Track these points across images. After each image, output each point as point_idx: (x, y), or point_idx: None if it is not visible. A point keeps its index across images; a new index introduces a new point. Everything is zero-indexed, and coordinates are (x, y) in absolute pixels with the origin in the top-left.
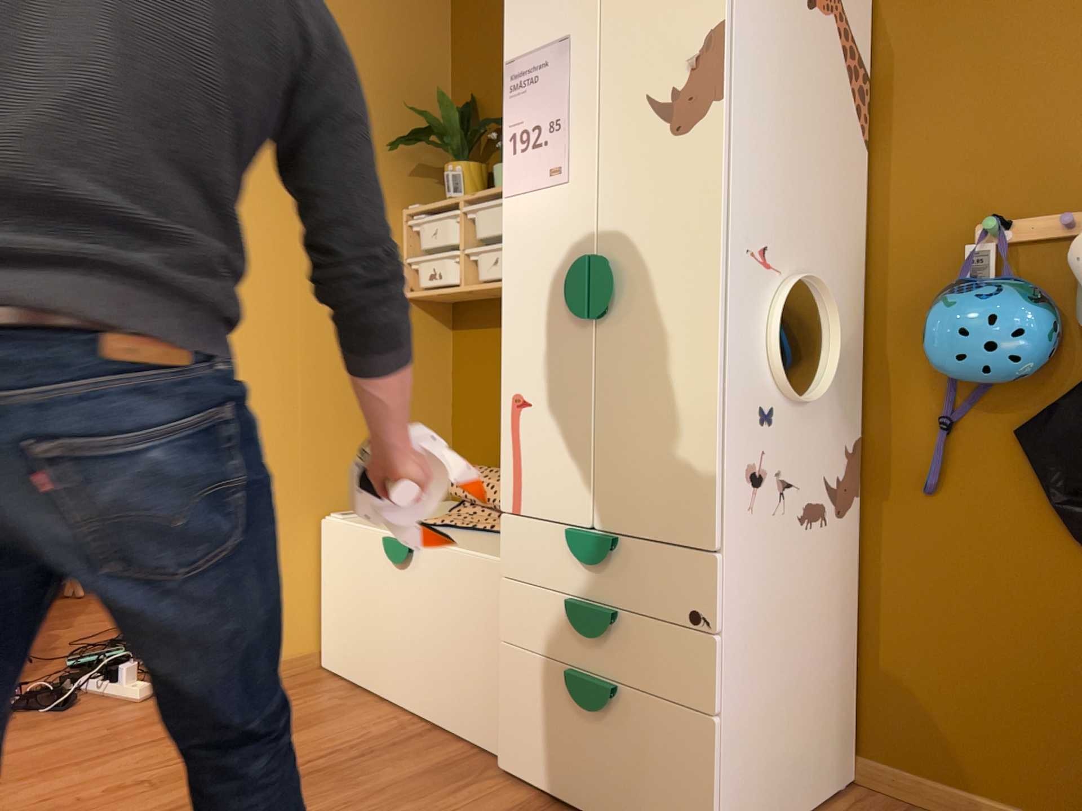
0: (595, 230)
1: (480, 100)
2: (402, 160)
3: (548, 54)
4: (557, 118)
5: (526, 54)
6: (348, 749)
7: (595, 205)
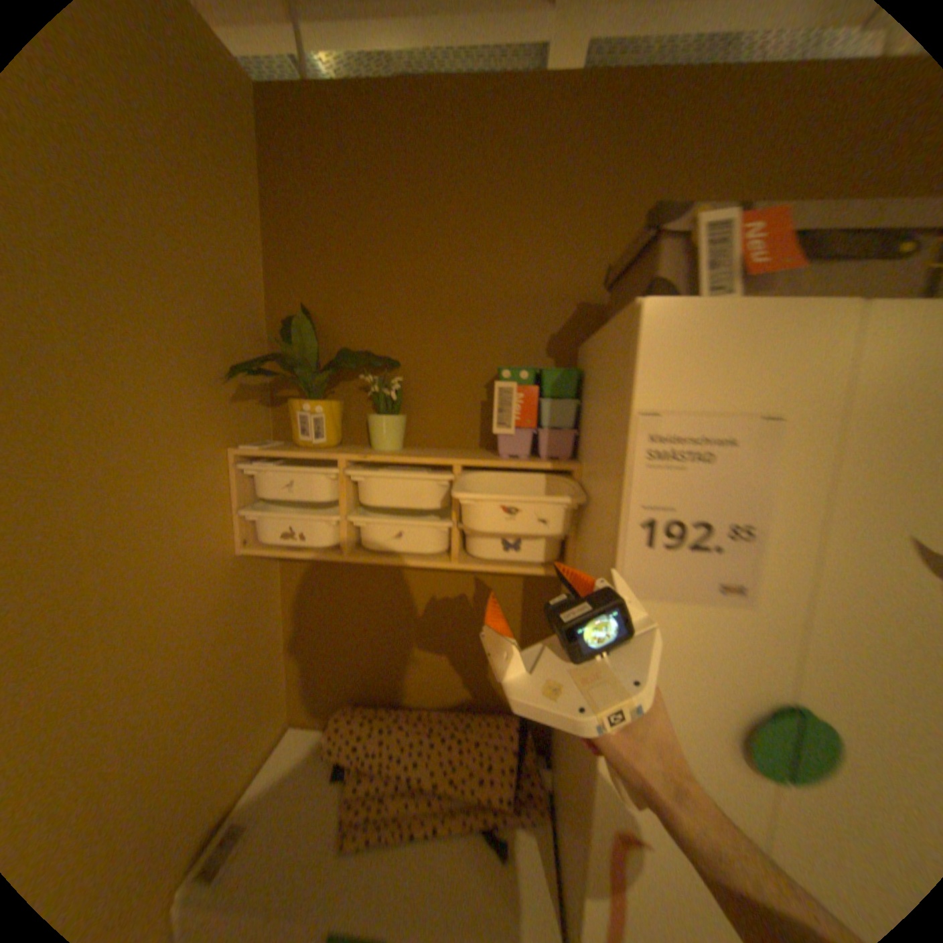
0: (799, 678)
1: (319, 314)
2: (222, 383)
3: (739, 426)
4: (750, 524)
5: (689, 411)
6: None
7: (804, 649)
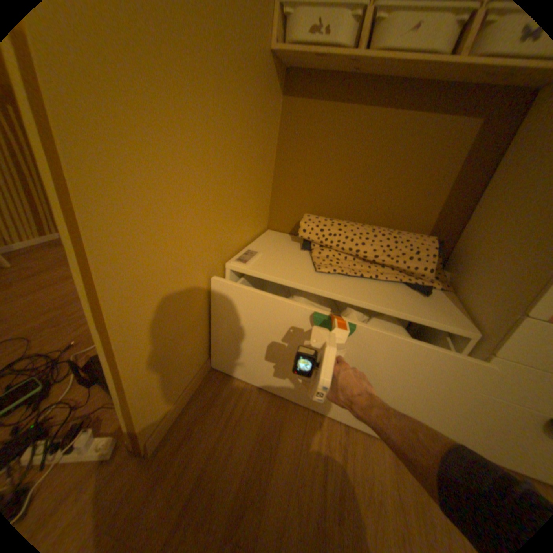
0: None
1: None
2: None
3: None
4: None
5: None
6: (328, 449)
7: None
